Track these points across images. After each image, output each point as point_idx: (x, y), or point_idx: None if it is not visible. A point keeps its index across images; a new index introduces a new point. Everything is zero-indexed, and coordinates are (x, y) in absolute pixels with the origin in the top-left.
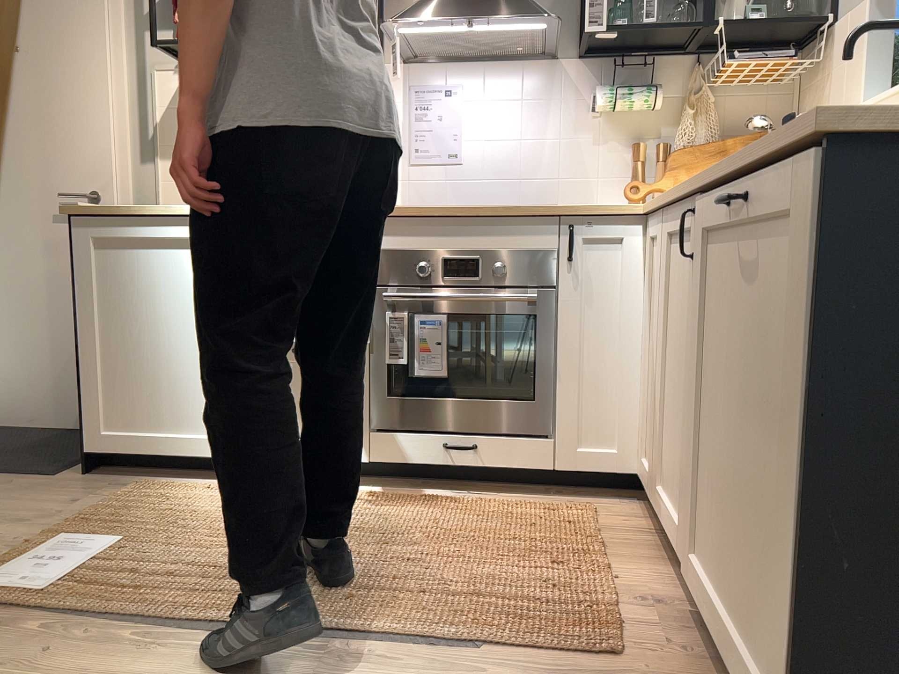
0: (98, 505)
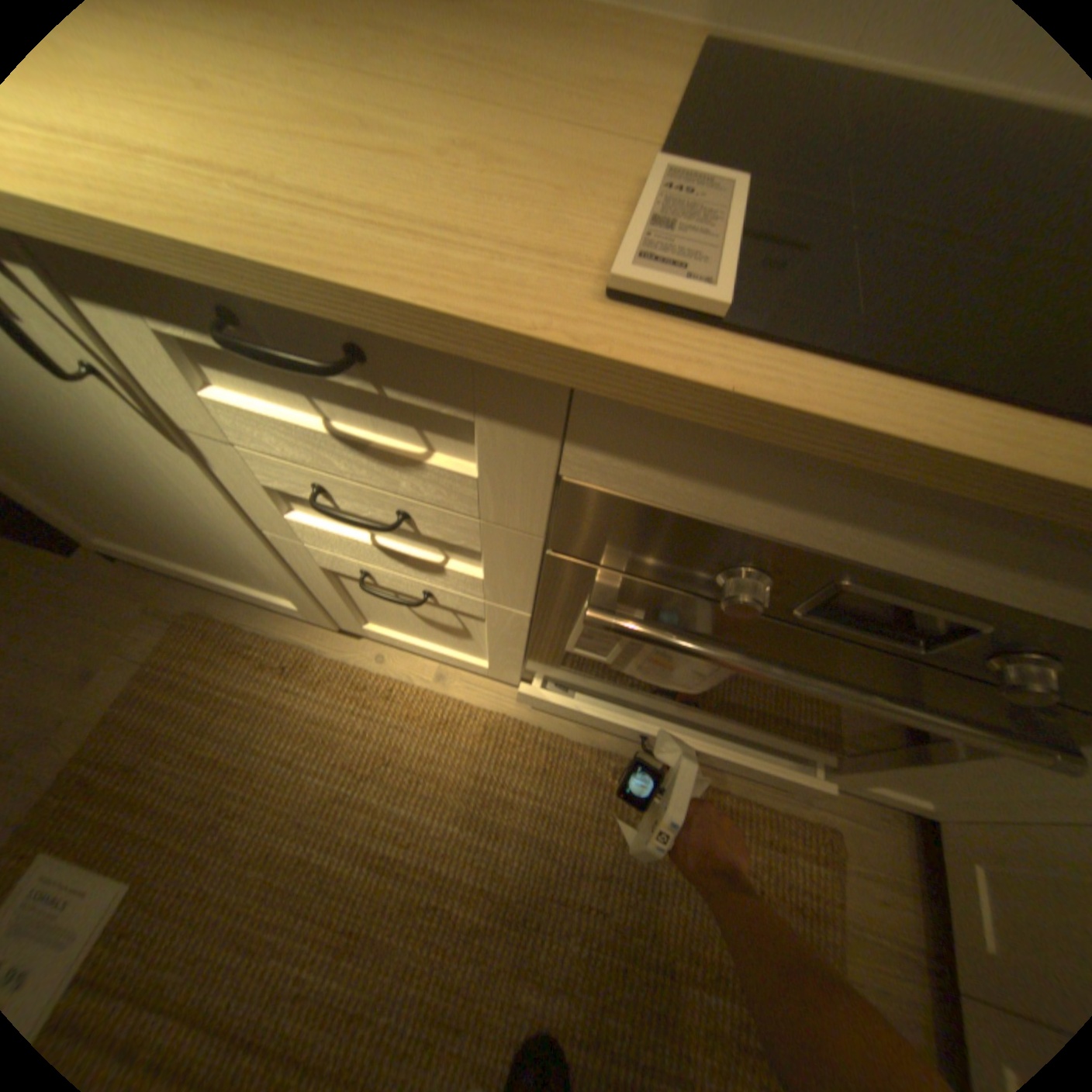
0: (119, 691)
